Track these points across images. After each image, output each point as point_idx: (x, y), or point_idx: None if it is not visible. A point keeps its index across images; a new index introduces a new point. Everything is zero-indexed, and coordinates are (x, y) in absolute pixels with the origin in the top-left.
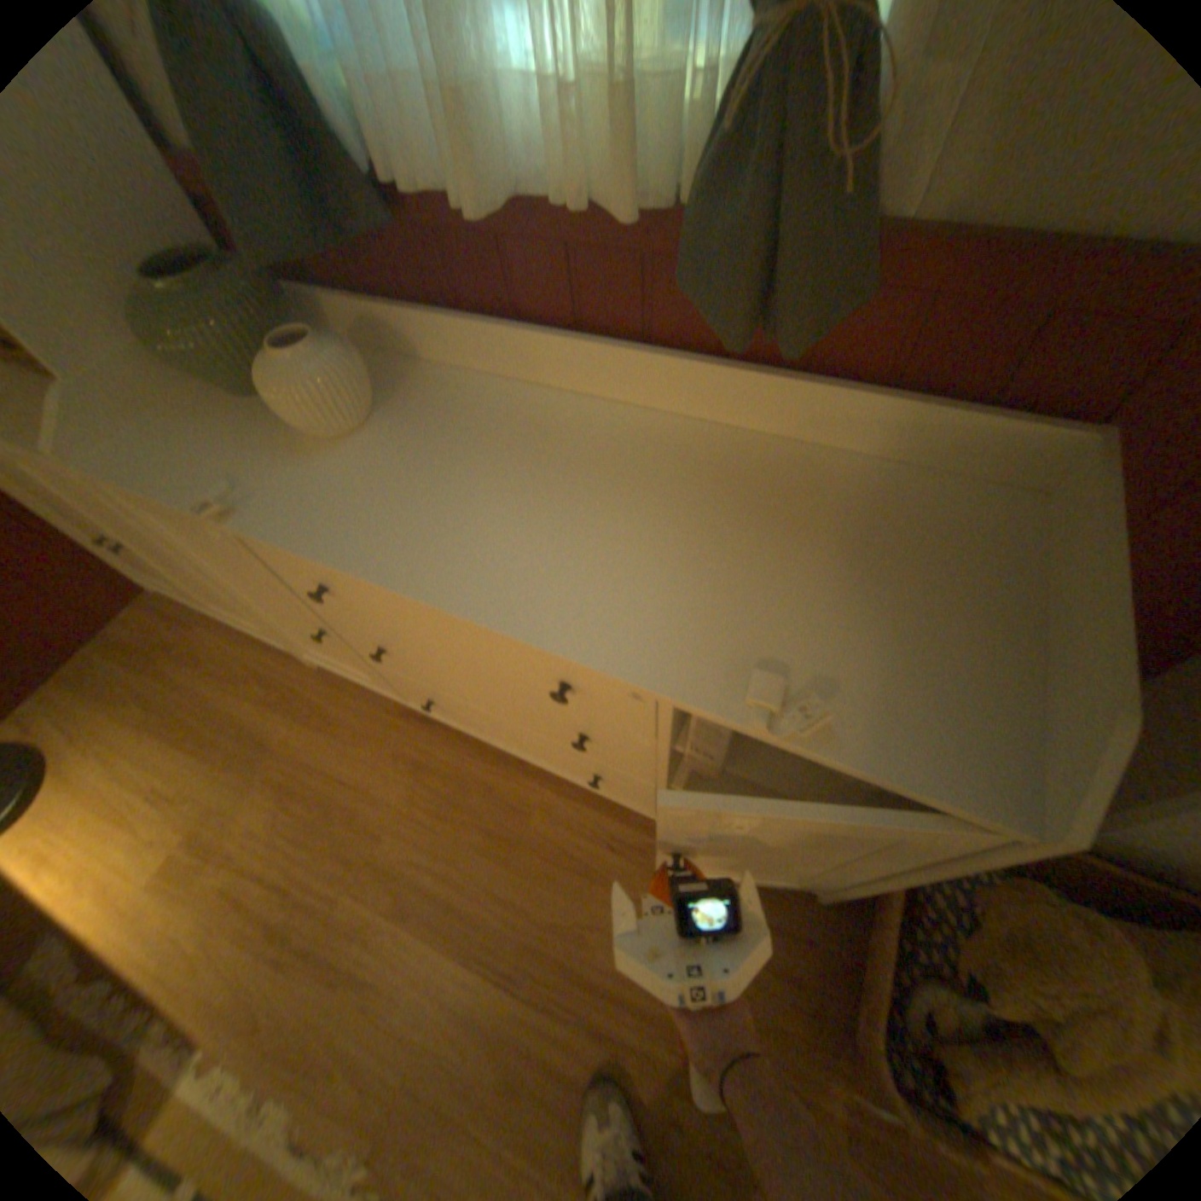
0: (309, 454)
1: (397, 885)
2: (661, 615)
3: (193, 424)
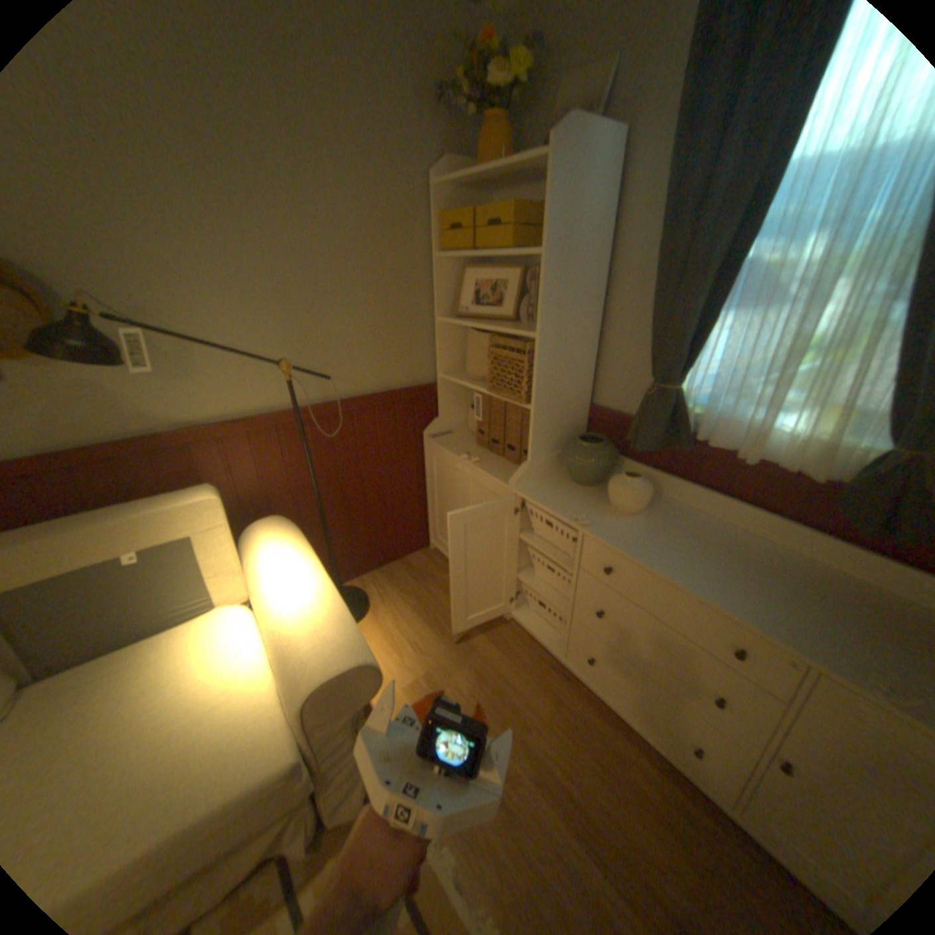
0: (618, 516)
1: (540, 764)
2: (812, 634)
3: (563, 490)
